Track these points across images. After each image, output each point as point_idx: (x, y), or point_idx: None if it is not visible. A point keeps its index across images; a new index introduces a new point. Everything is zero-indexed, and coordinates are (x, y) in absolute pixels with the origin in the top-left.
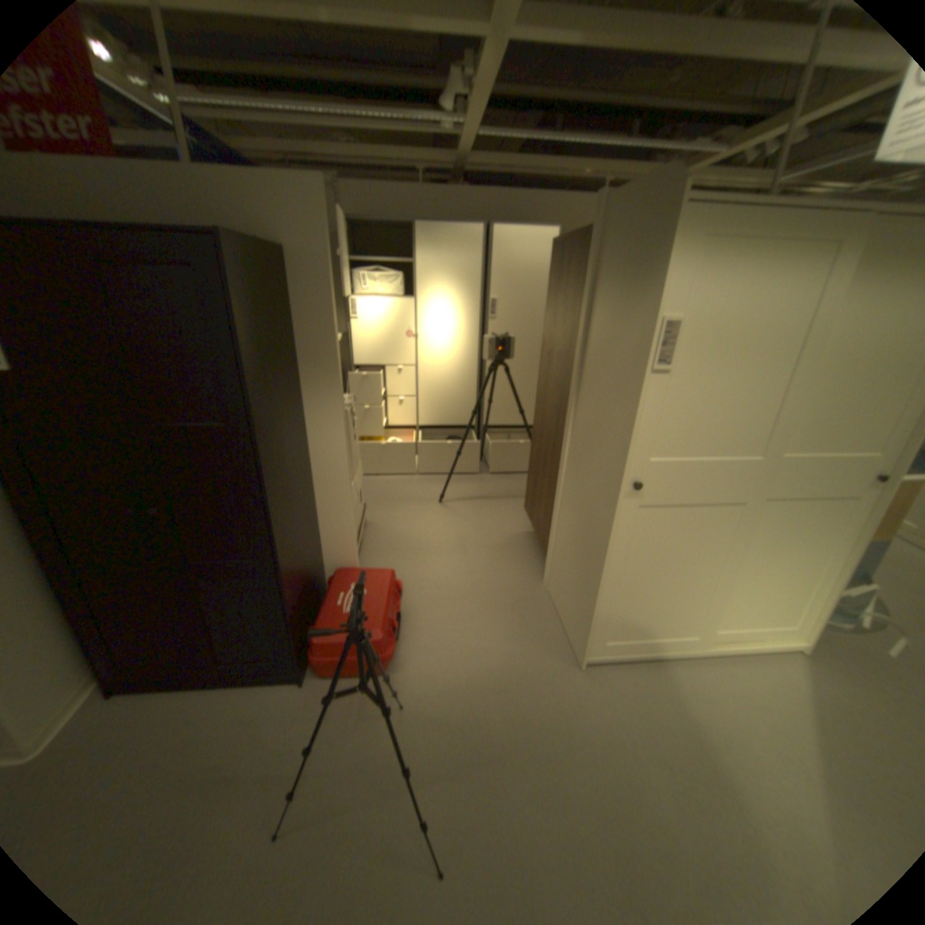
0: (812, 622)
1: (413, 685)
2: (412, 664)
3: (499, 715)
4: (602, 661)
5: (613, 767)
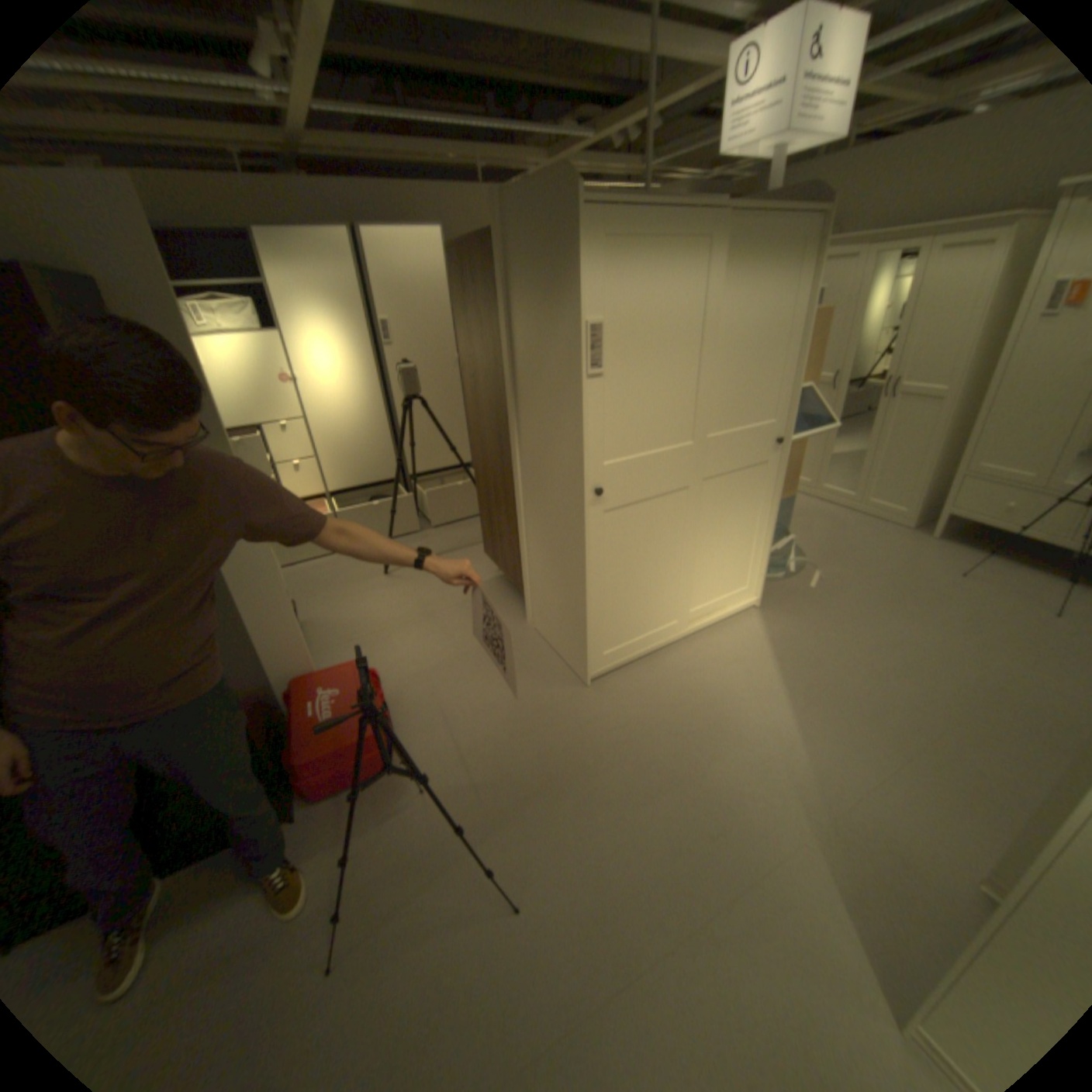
0: (755, 578)
1: (425, 767)
2: (416, 748)
3: (523, 756)
4: (602, 671)
5: (635, 755)
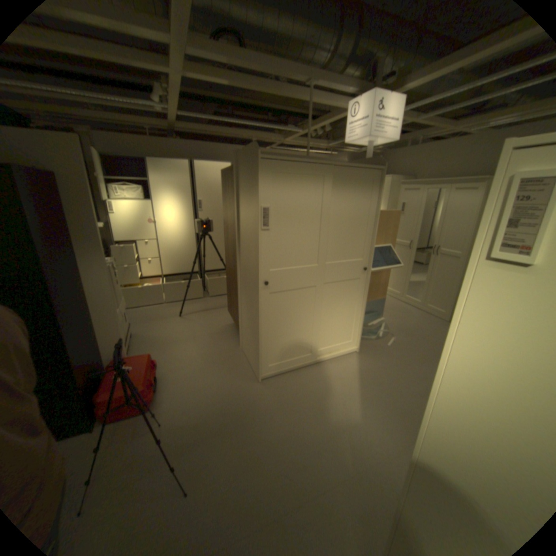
0: (355, 337)
1: (166, 413)
2: (165, 403)
3: (216, 414)
4: (268, 375)
5: (273, 420)
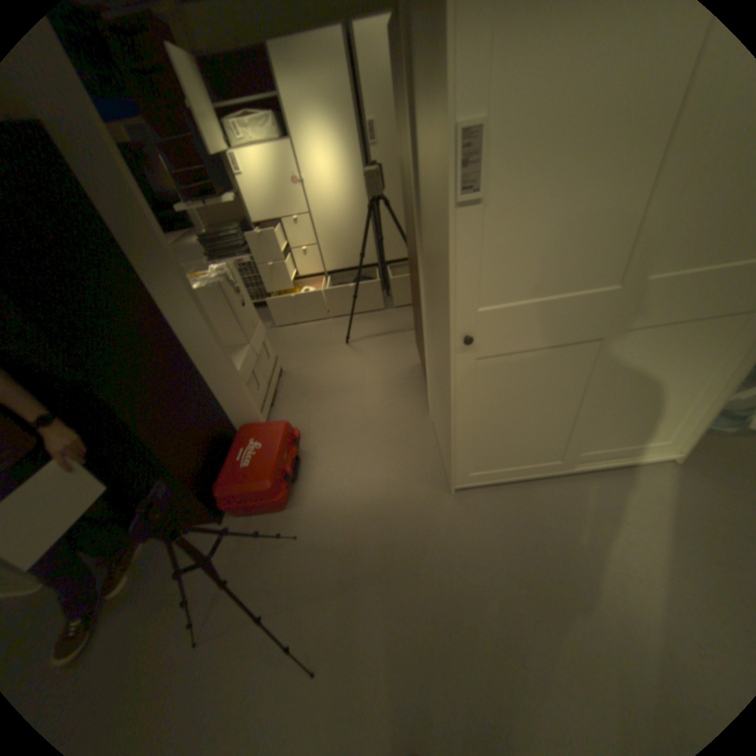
0: (685, 436)
1: (306, 518)
2: (307, 499)
3: (374, 540)
4: (468, 487)
5: (465, 582)
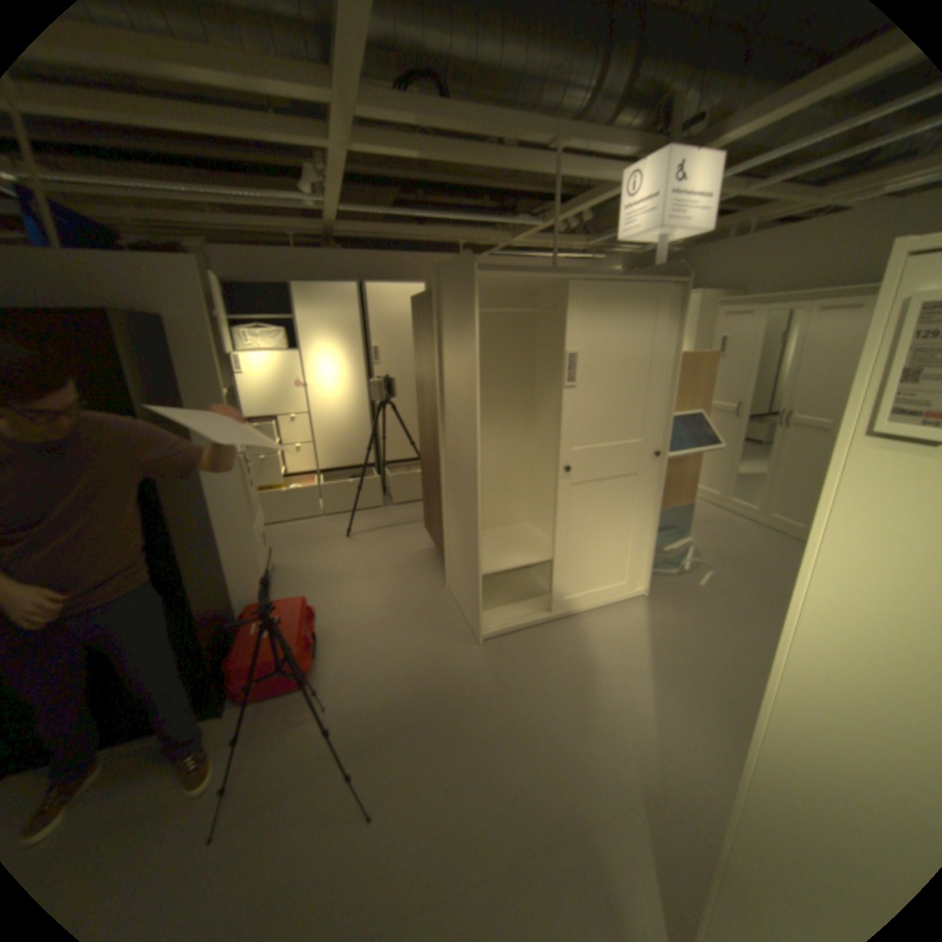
0: (643, 570)
1: (333, 691)
2: (331, 674)
3: (413, 694)
4: (495, 633)
5: (505, 707)
